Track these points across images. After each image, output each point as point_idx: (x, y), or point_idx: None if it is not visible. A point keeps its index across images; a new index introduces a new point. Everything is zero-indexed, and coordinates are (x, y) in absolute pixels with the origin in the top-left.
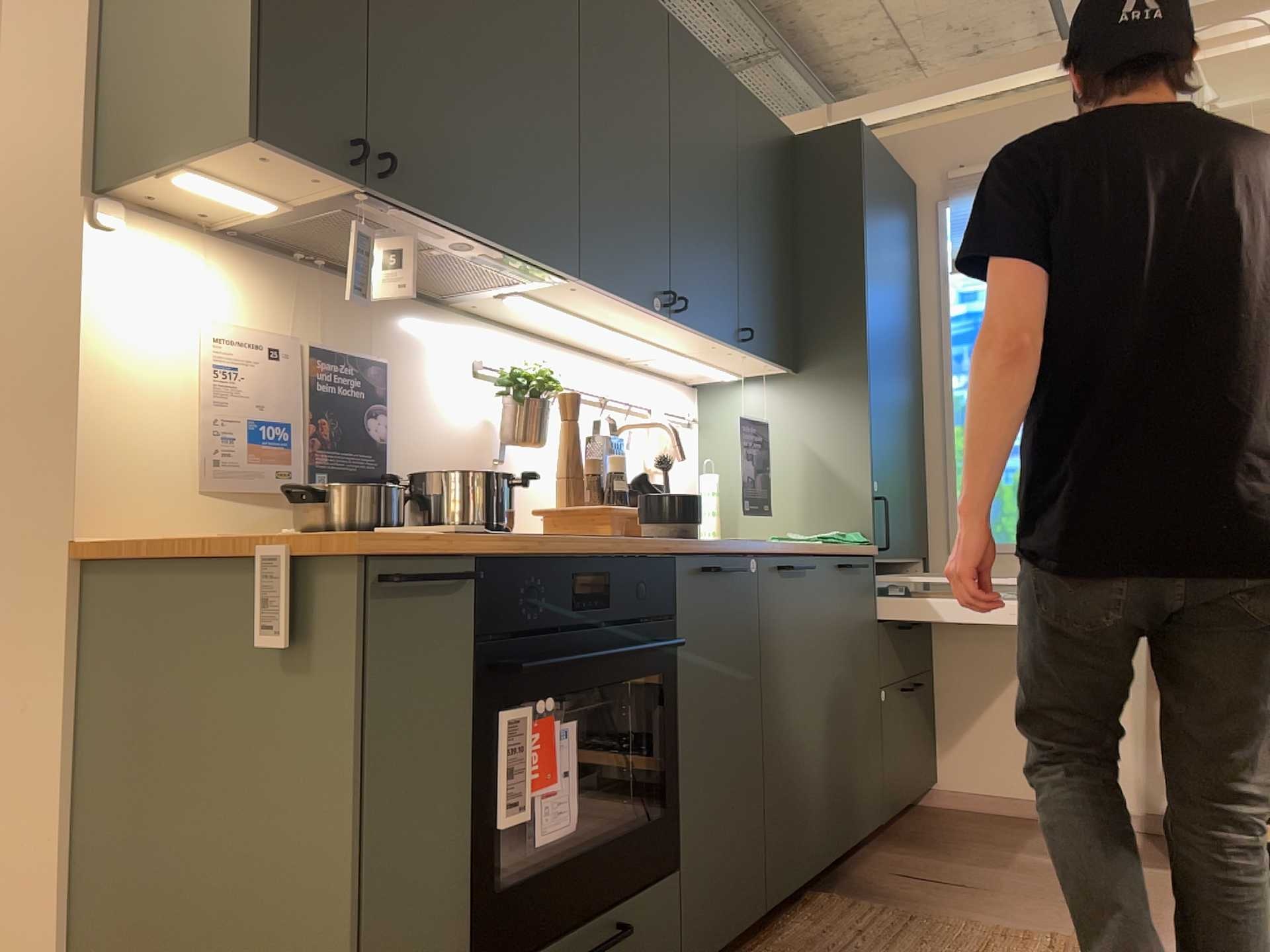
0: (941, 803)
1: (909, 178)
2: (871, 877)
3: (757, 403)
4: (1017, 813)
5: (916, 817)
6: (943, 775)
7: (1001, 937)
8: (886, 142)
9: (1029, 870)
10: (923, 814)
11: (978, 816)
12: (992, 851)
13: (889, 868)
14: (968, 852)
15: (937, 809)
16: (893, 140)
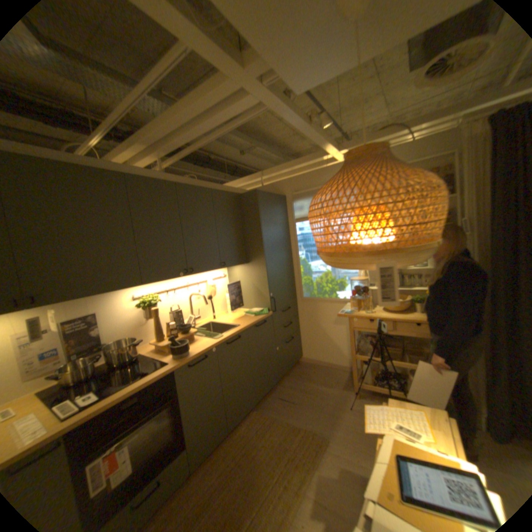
0: (303, 362)
1: (283, 194)
2: (271, 401)
3: (240, 271)
4: (320, 365)
5: (295, 368)
6: (303, 355)
7: (291, 433)
8: (277, 183)
9: (313, 395)
10: (297, 367)
11: (310, 367)
12: (307, 385)
13: (277, 396)
14: (301, 386)
15: (301, 364)
16: (278, 182)
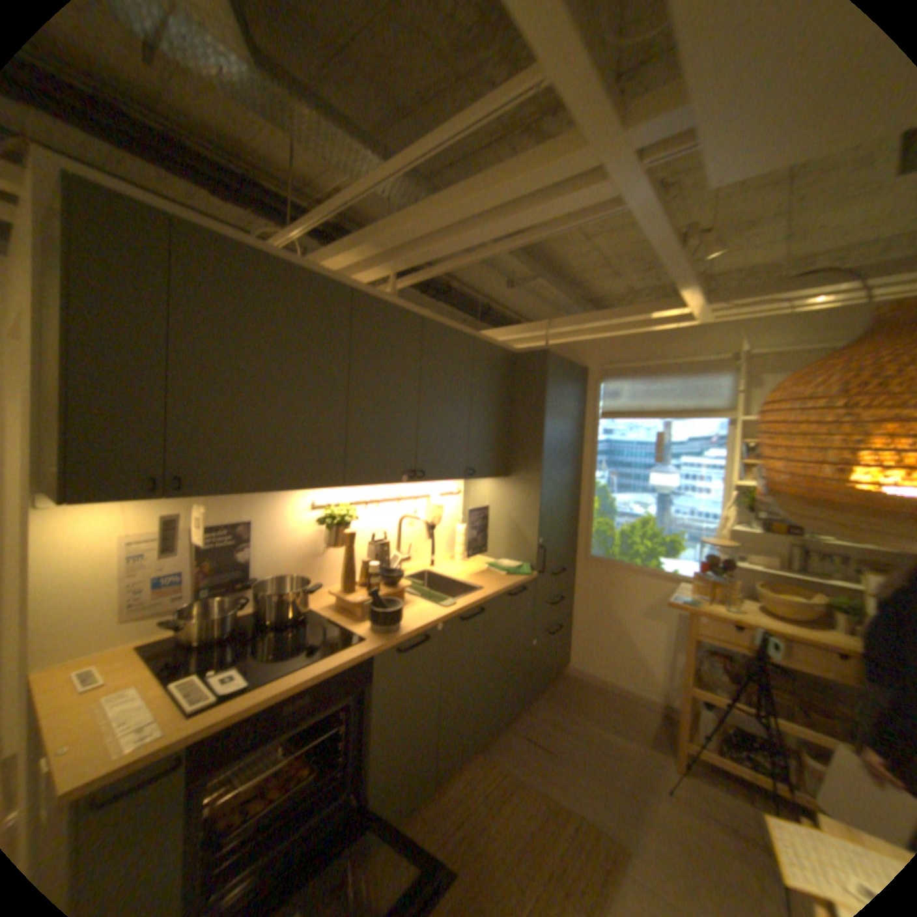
0: (569, 674)
1: (585, 364)
2: (512, 739)
3: (488, 488)
4: (604, 688)
5: (554, 684)
6: (572, 661)
7: (554, 816)
8: (576, 342)
9: (592, 745)
10: (558, 681)
11: (584, 687)
12: (580, 723)
13: (524, 732)
14: (568, 721)
15: (567, 677)
16: (579, 342)
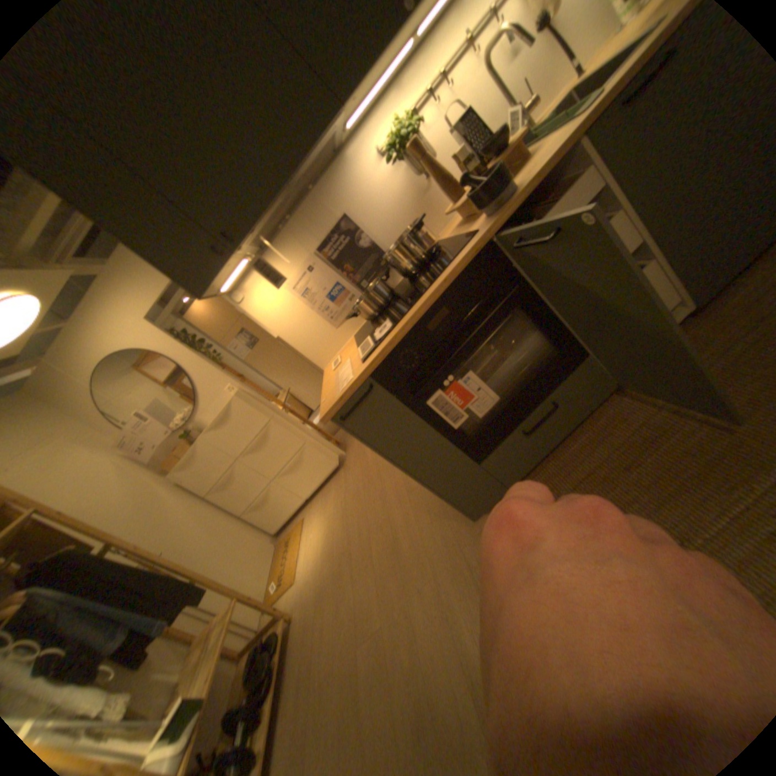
0: None
1: None
2: None
3: None
4: None
5: None
6: None
7: None
8: None
9: None
10: None
11: None
12: None
13: None
14: None
15: None
16: None
